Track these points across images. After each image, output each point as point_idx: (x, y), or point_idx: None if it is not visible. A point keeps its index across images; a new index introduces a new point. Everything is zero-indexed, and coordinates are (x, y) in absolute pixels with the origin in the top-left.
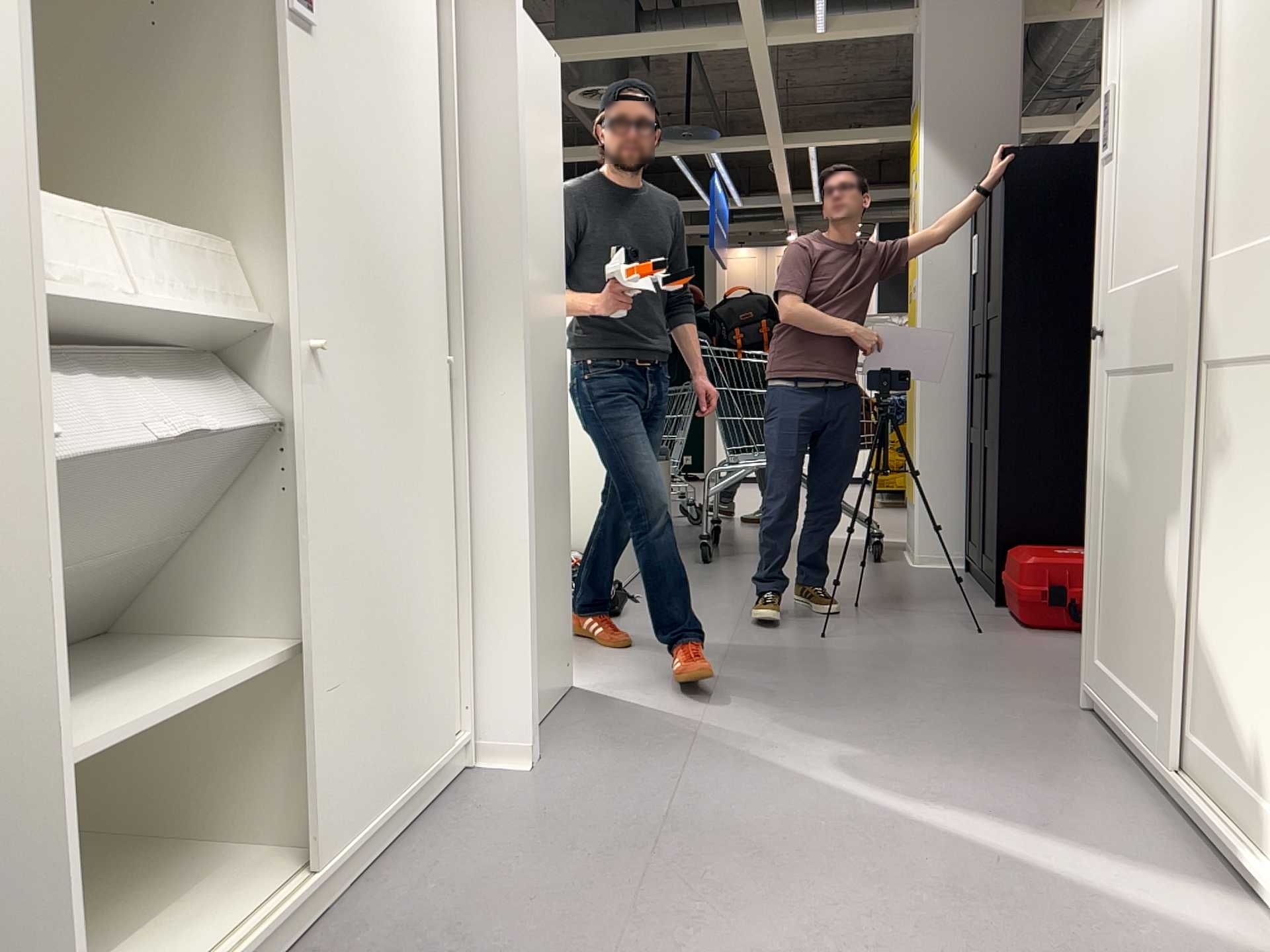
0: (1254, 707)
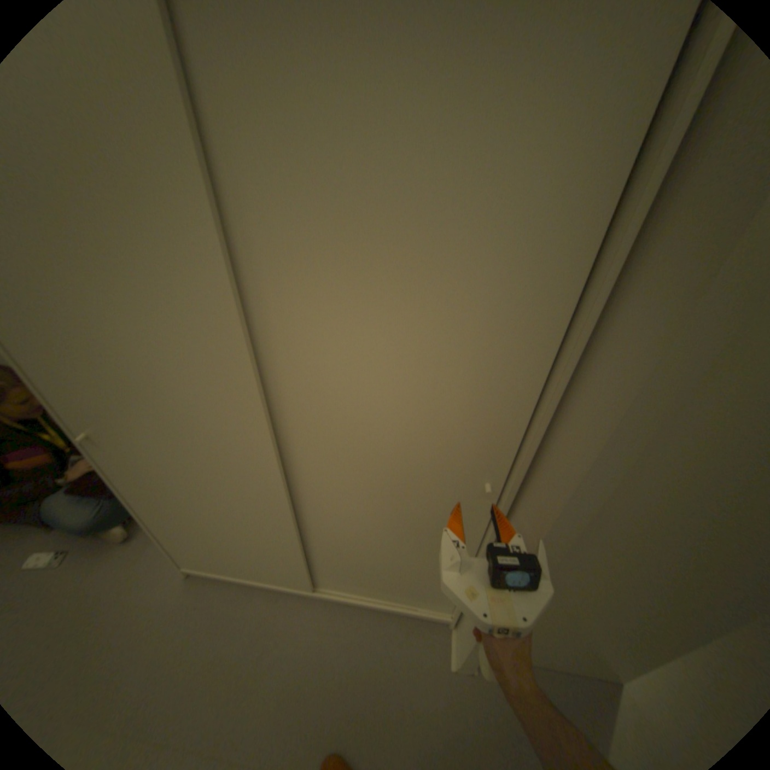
0: None
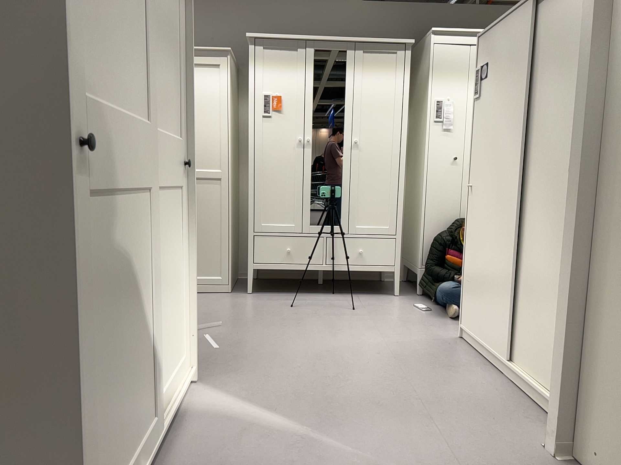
0: (171, 338)
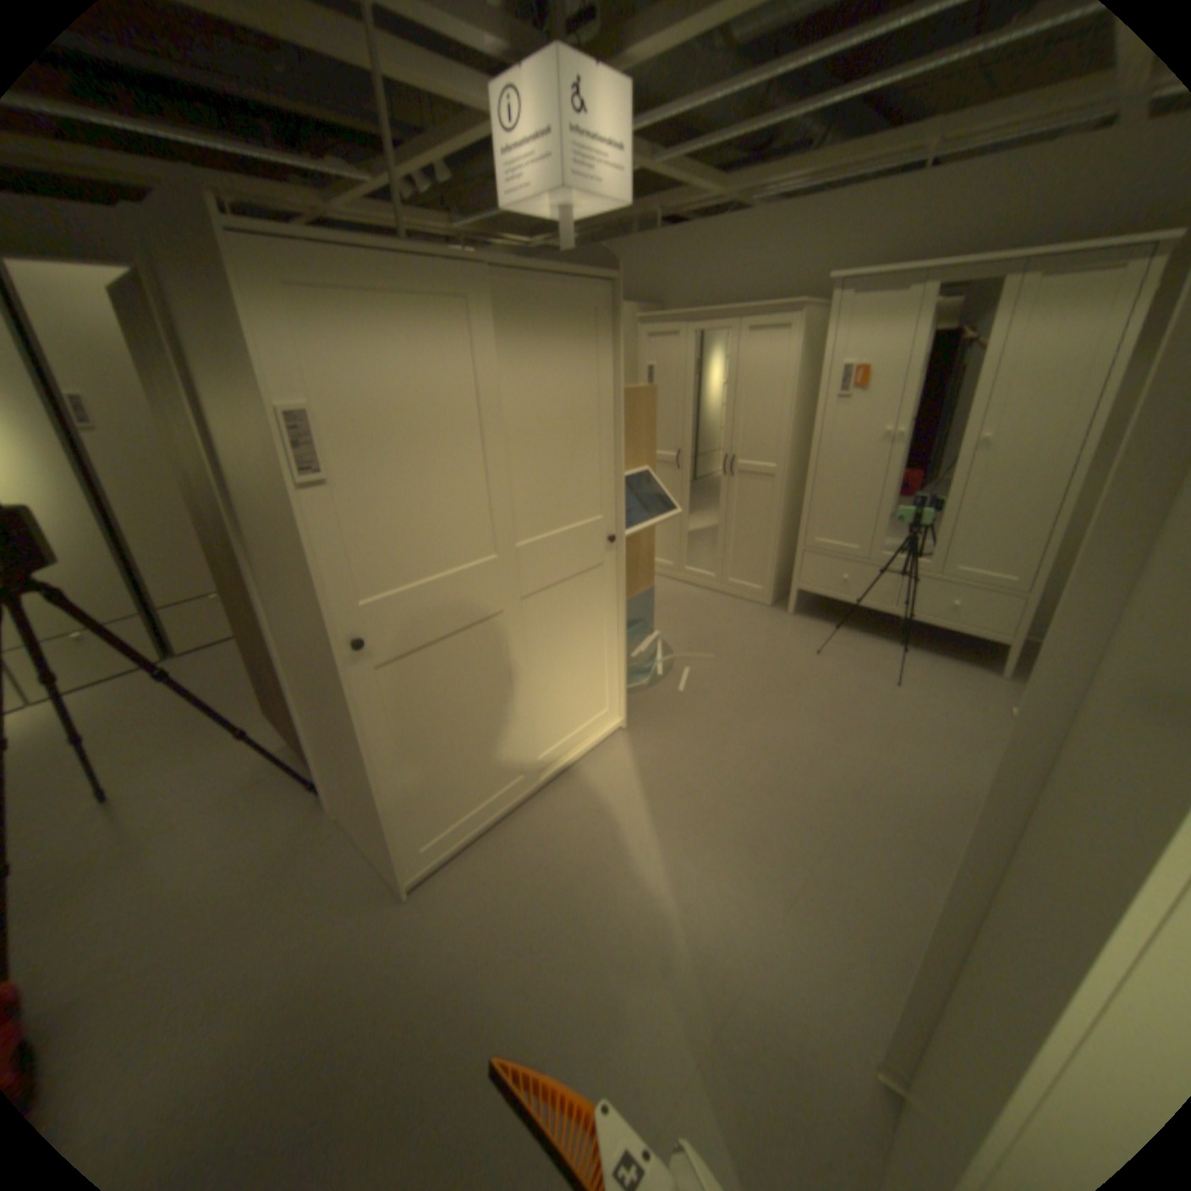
0: (582, 699)
